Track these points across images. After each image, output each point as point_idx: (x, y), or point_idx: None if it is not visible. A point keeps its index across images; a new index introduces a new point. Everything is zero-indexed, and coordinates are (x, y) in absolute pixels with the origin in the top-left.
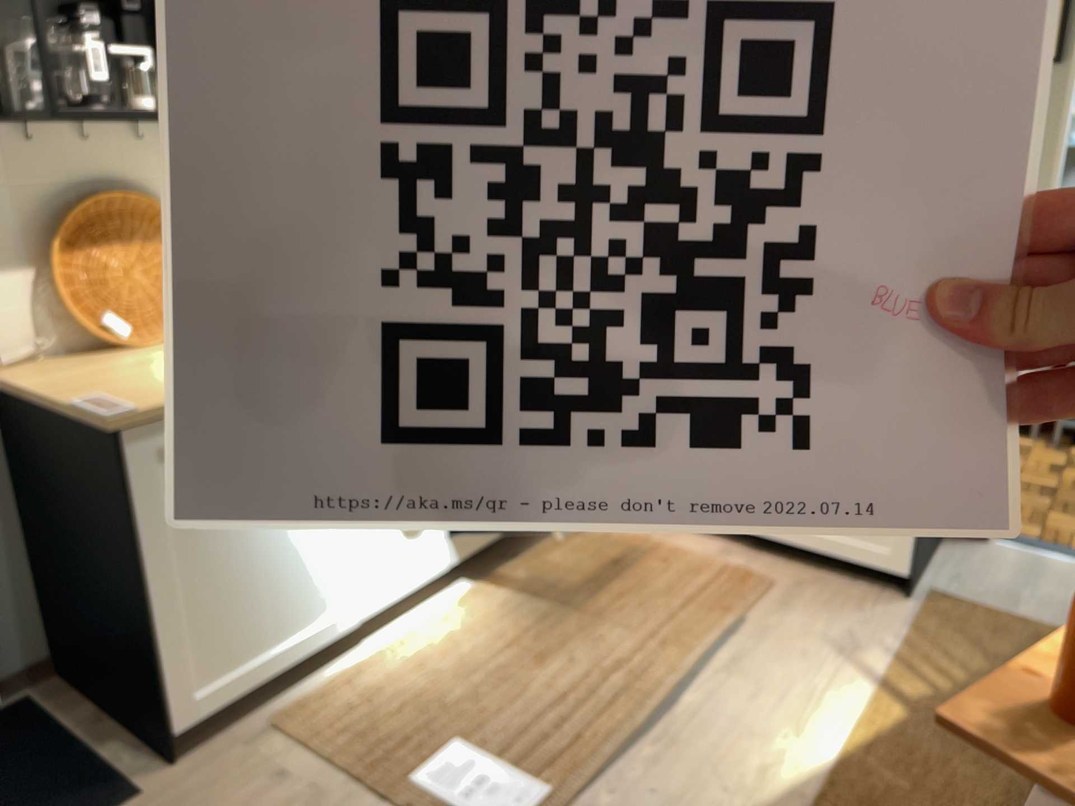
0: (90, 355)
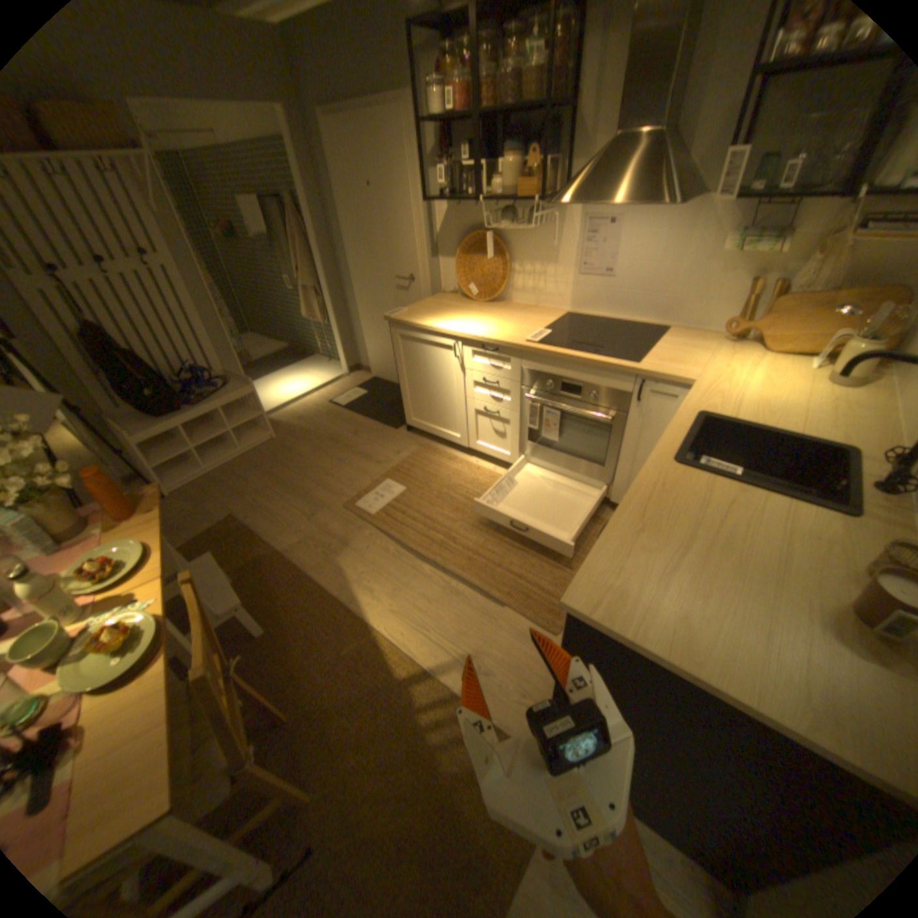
0: (465, 298)
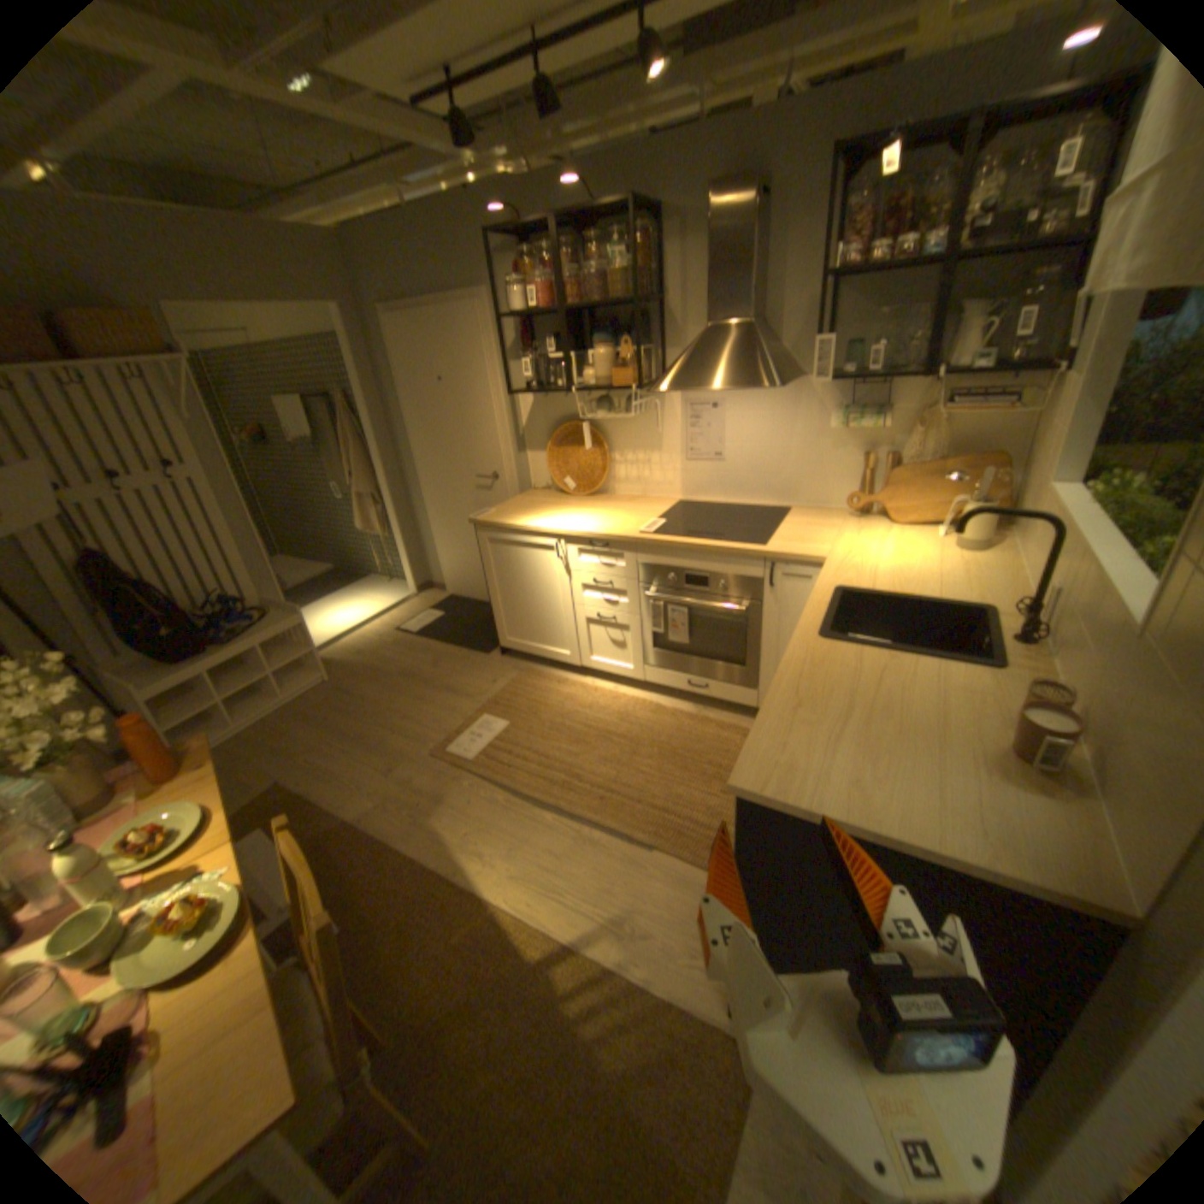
0: (561, 493)
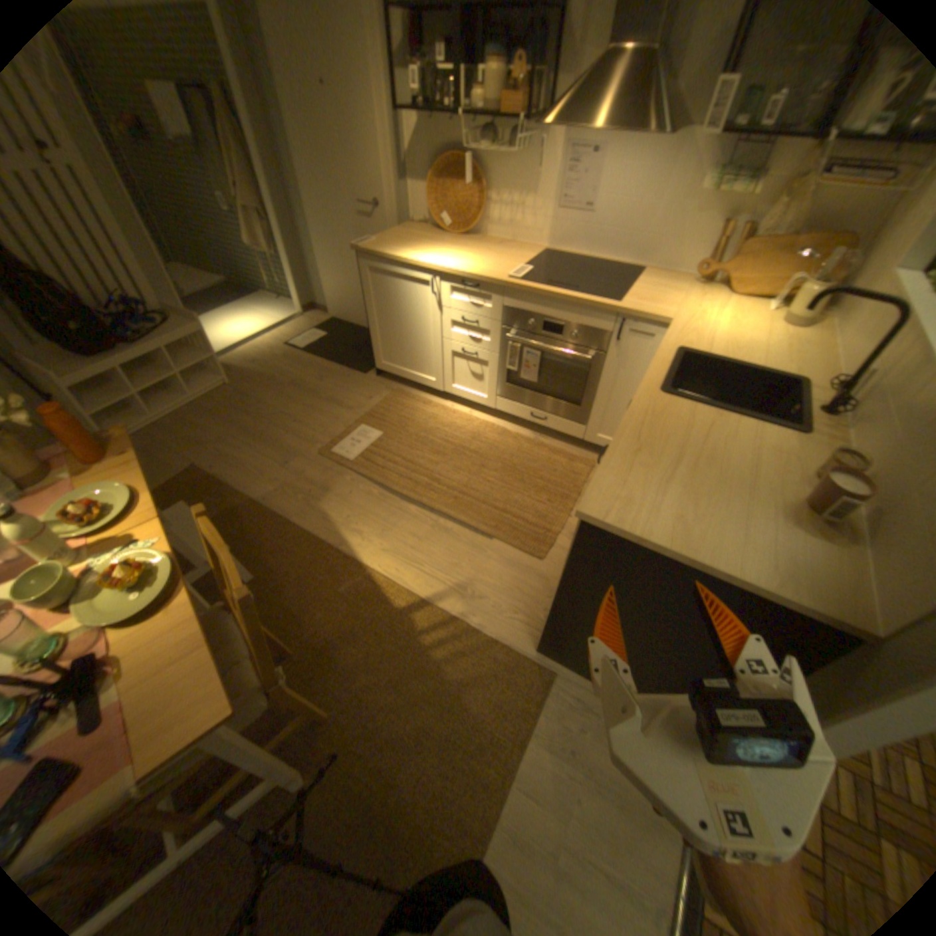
0: (436, 230)
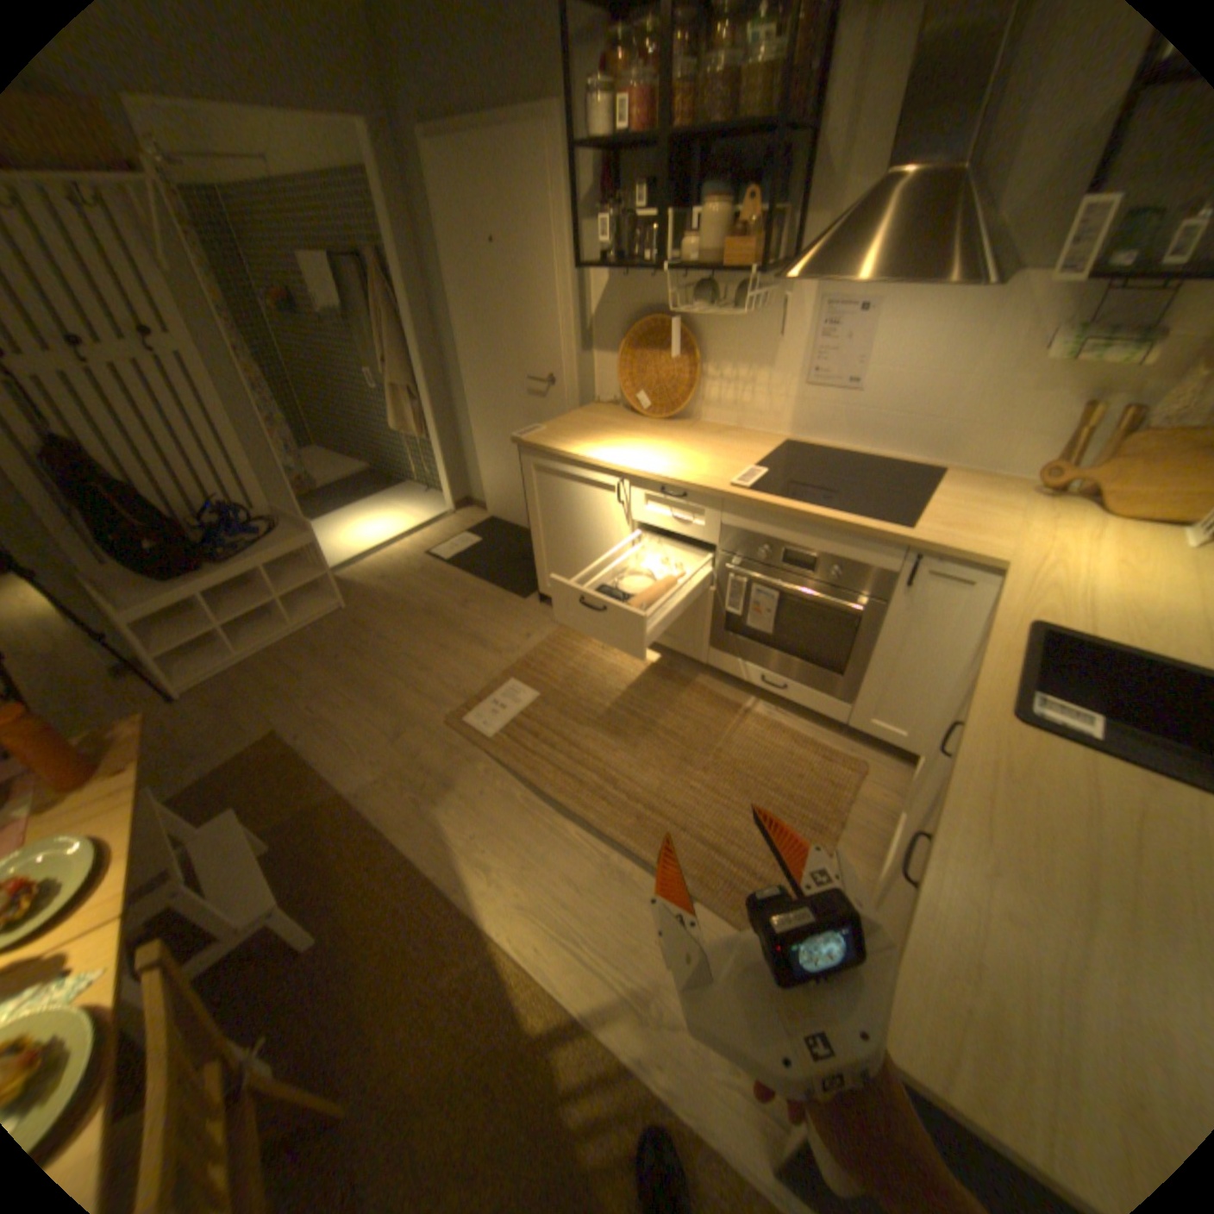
0: (631, 412)
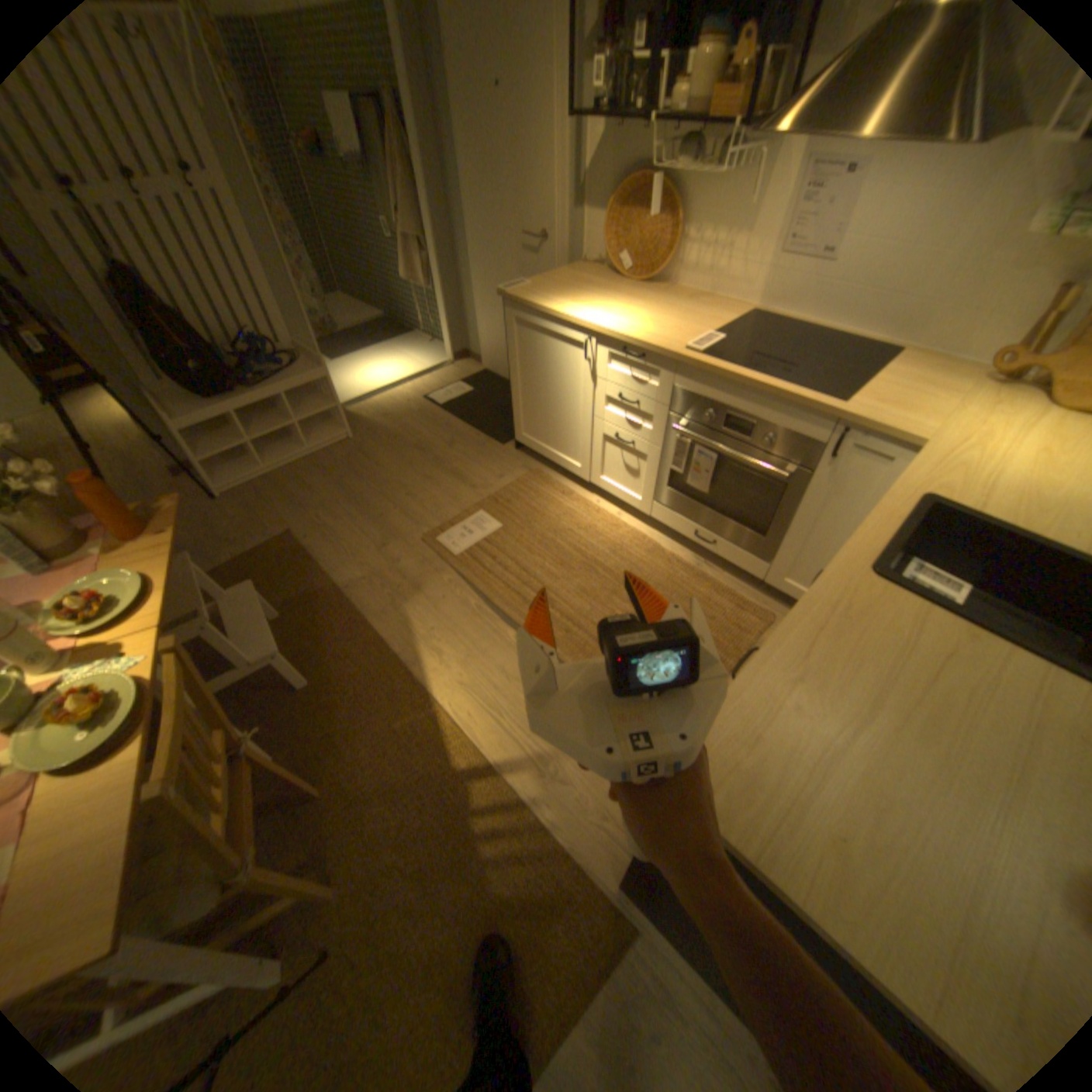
0: (614, 273)
